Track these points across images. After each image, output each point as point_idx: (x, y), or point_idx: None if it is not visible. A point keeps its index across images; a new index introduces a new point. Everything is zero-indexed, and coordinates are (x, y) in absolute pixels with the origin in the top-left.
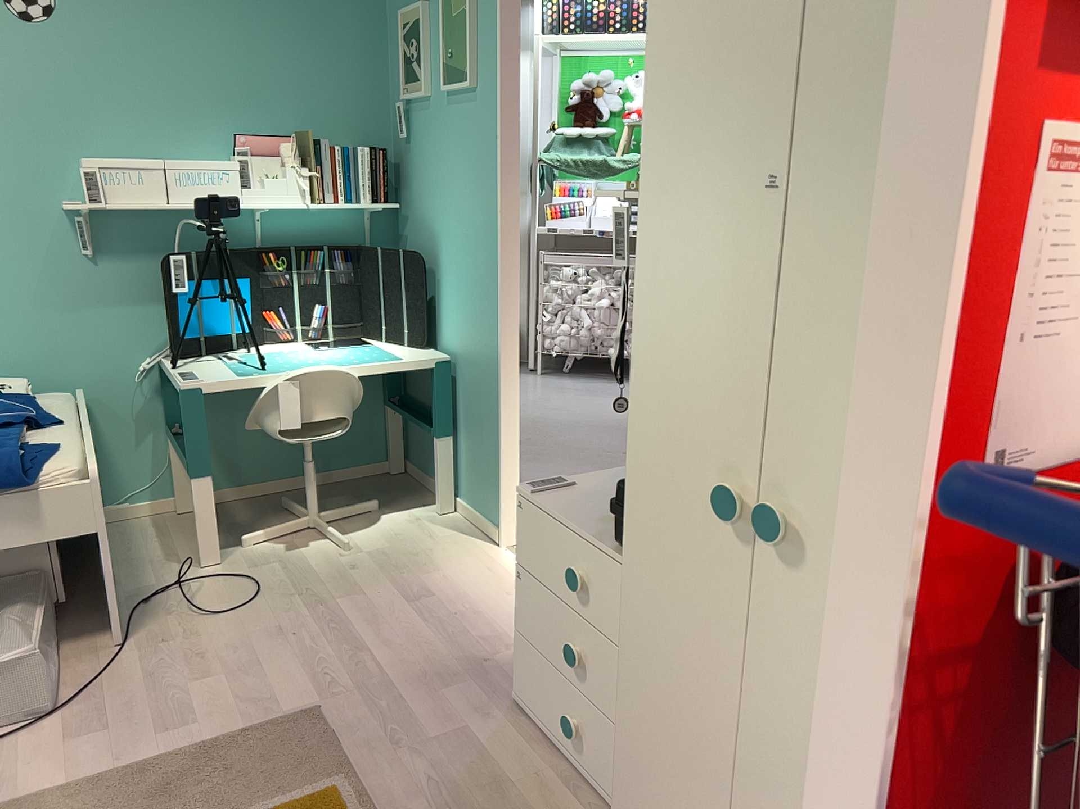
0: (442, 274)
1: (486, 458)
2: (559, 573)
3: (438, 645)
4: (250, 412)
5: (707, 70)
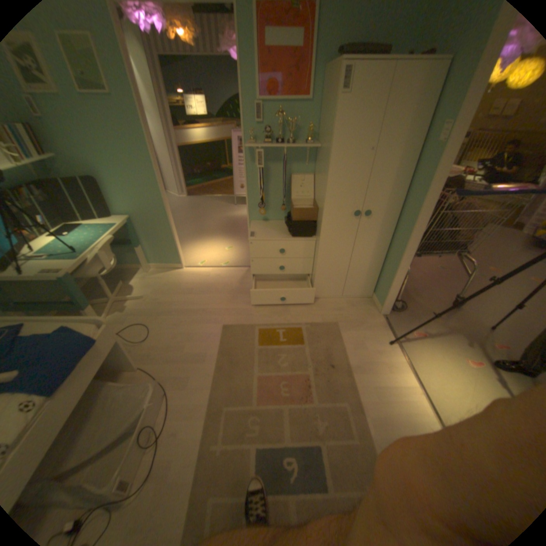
0: (106, 184)
1: (165, 245)
2: (272, 252)
3: (218, 295)
4: (78, 273)
5: (356, 125)
